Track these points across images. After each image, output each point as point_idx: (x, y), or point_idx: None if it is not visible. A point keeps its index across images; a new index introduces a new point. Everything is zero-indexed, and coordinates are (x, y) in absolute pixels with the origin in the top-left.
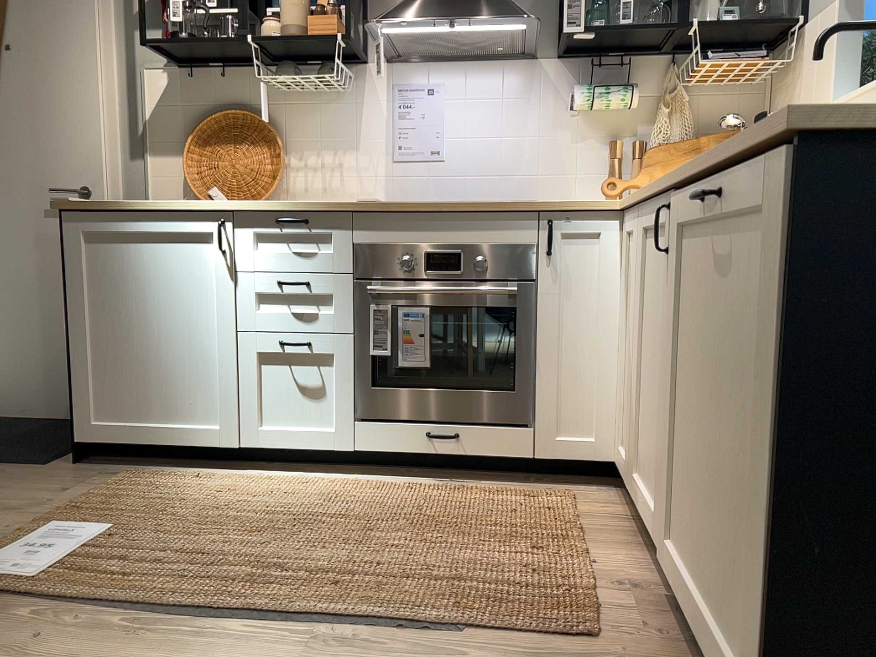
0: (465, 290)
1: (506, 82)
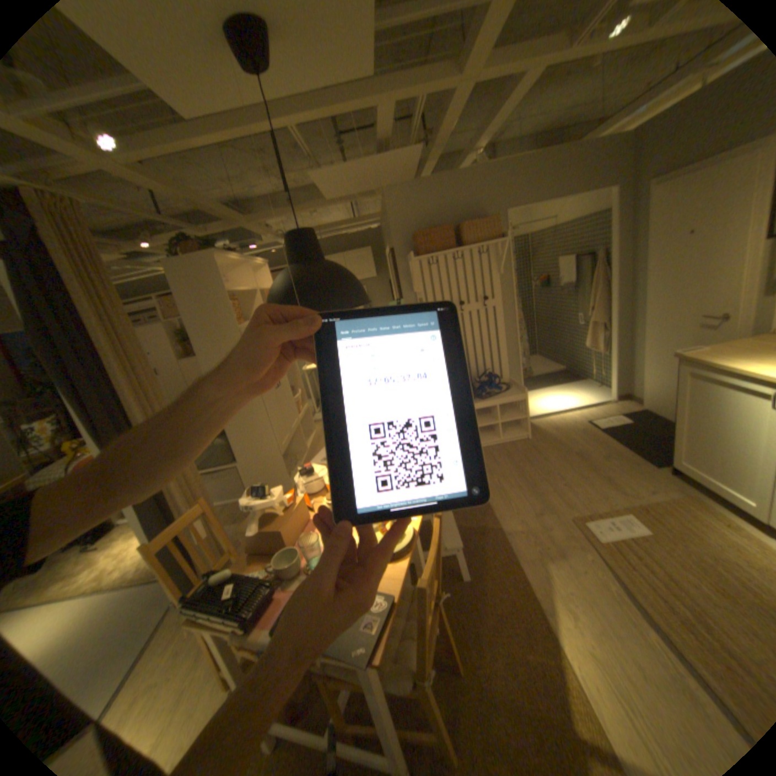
0: None
1: None
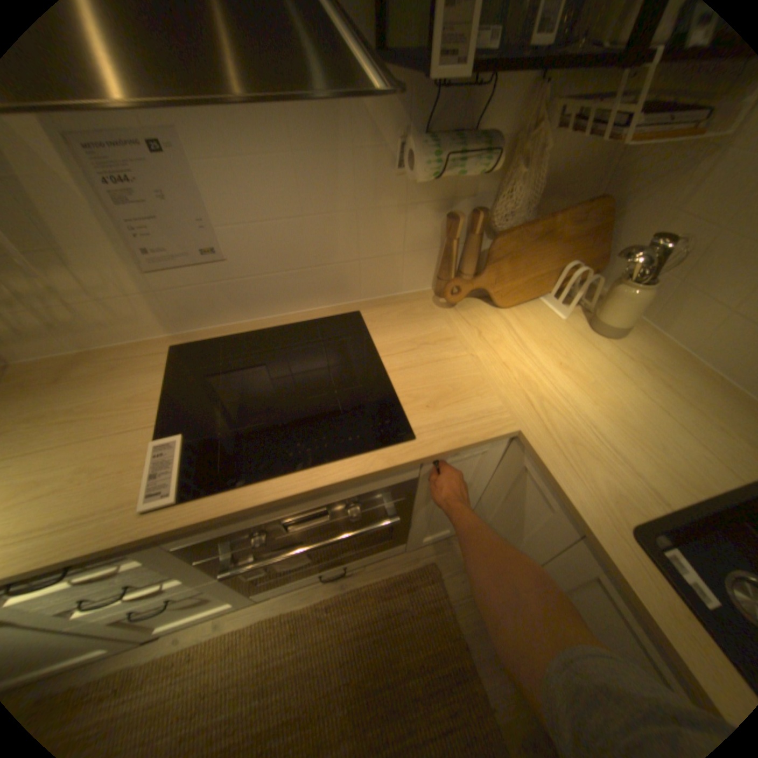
0: (340, 538)
1: (295, 117)
